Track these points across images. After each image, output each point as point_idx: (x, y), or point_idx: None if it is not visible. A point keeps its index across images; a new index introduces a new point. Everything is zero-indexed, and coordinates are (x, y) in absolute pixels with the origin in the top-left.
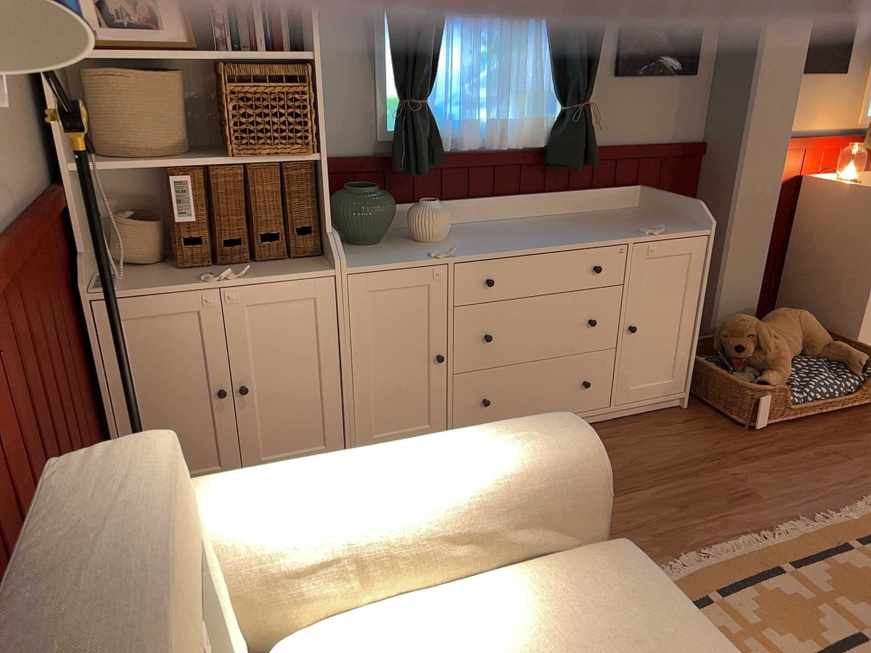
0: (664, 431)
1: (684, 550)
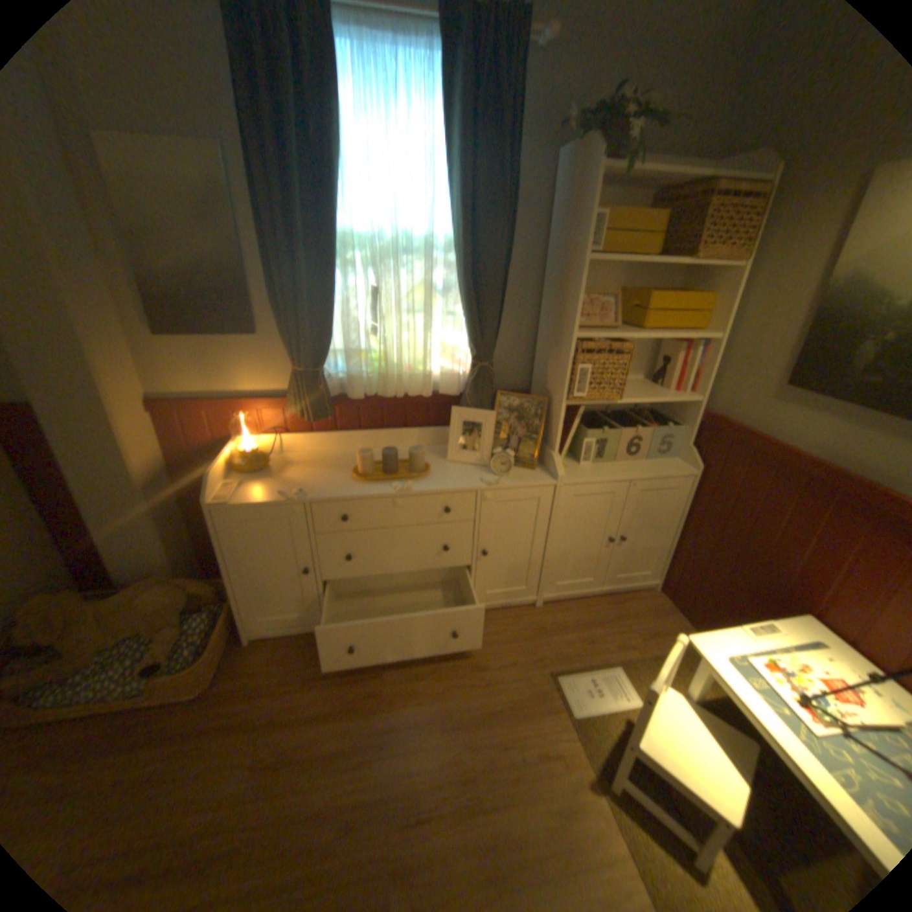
0: None
1: None
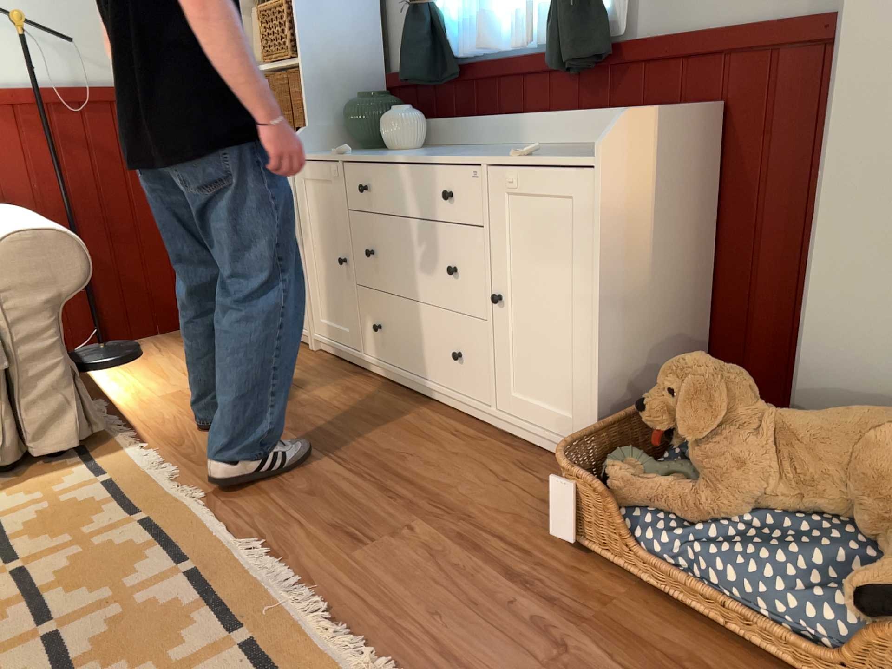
0: (504, 468)
1: (227, 498)
